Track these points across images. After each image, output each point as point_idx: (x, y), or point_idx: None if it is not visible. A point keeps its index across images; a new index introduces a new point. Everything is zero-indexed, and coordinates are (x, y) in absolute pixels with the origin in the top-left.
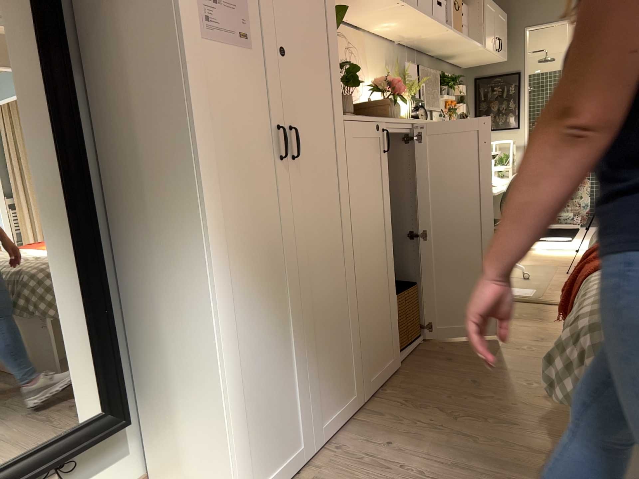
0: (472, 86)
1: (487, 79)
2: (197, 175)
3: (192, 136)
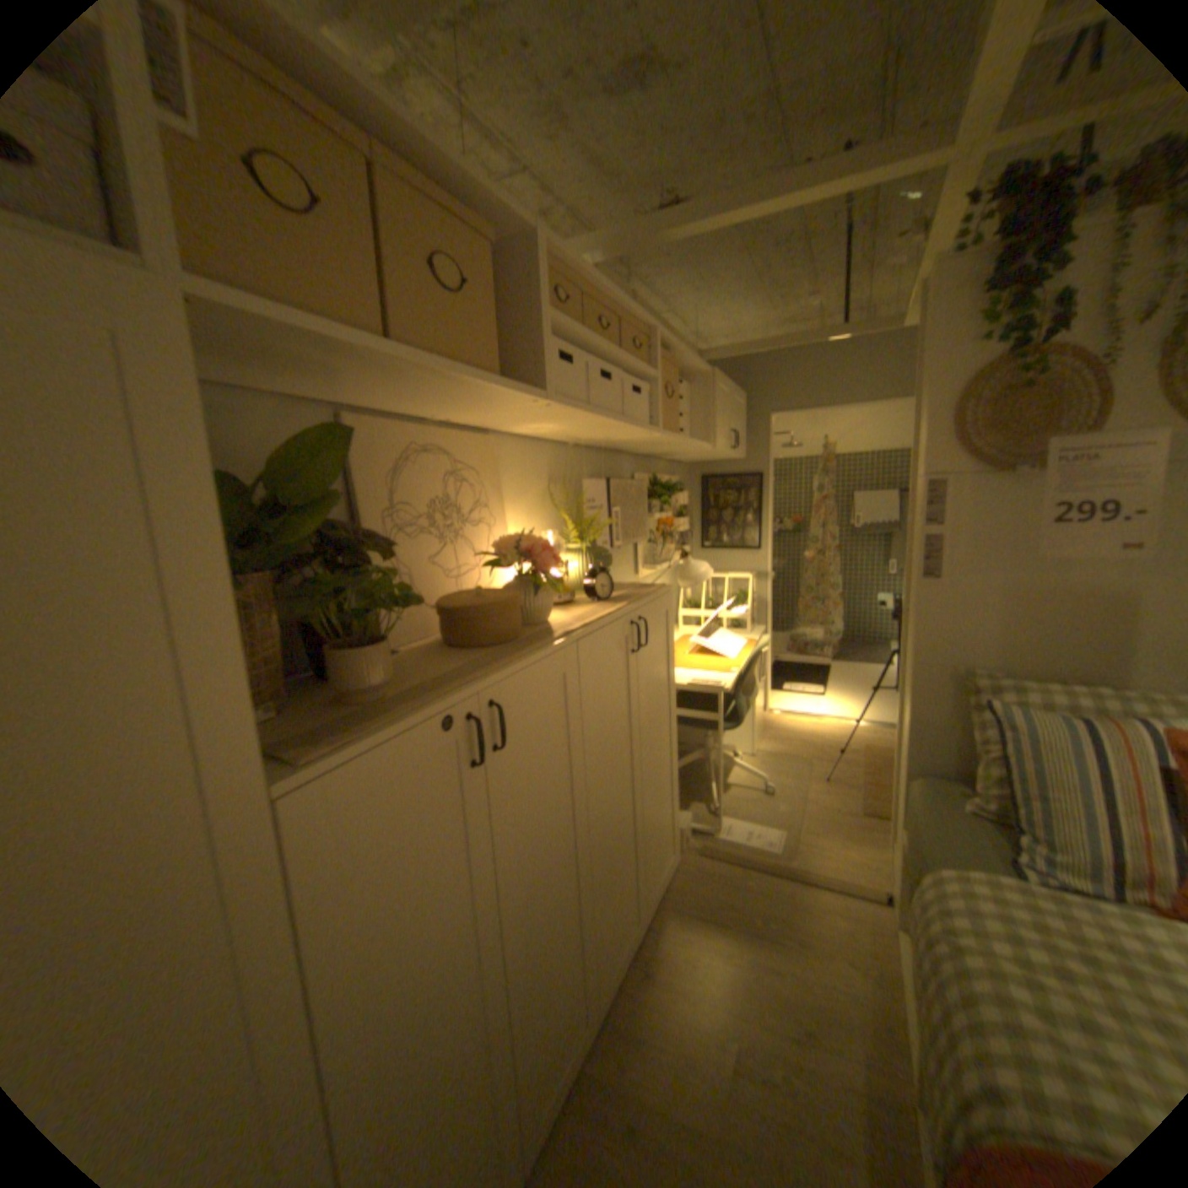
0: (698, 485)
1: (718, 477)
2: None
3: None
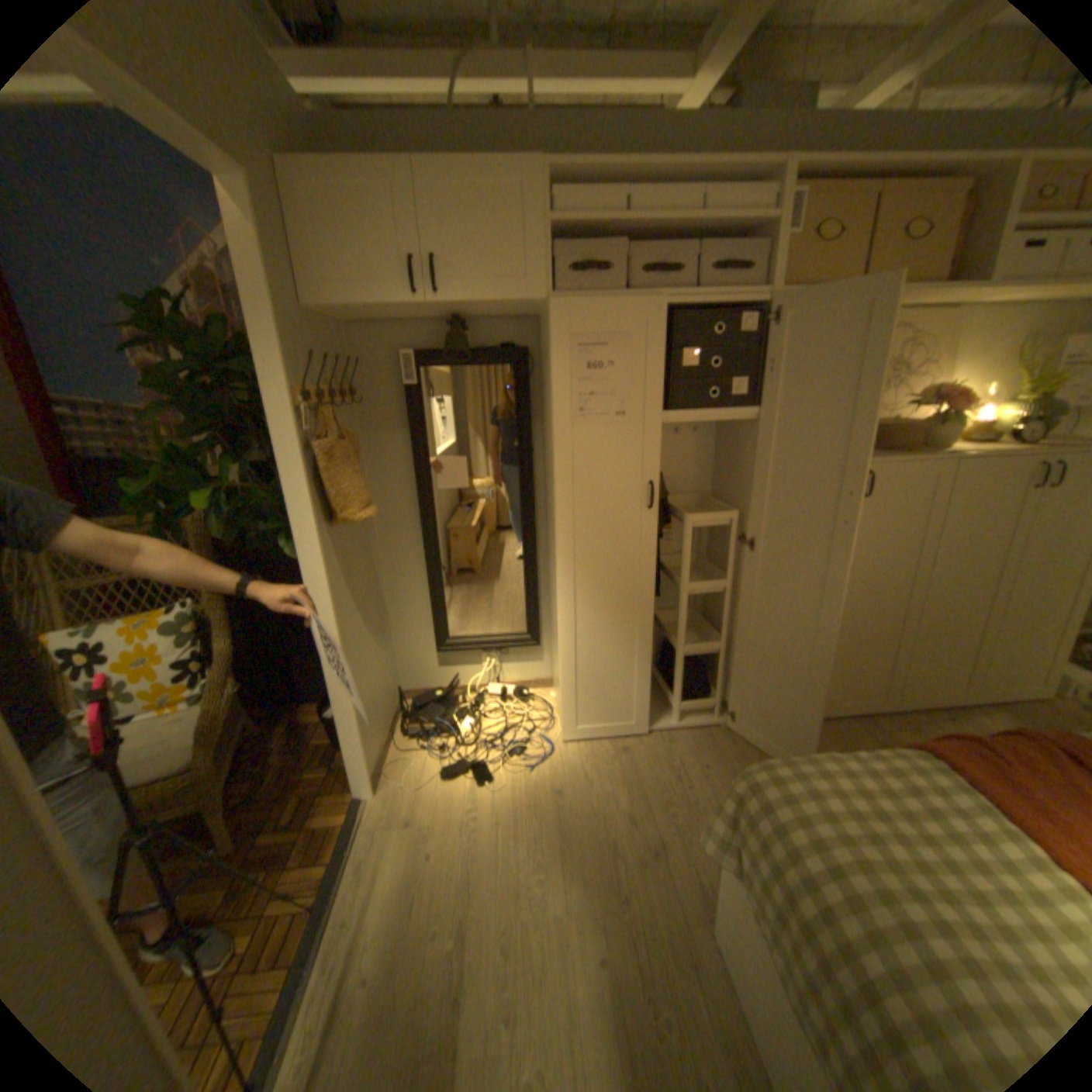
0: None
1: None
2: (557, 522)
3: (557, 496)
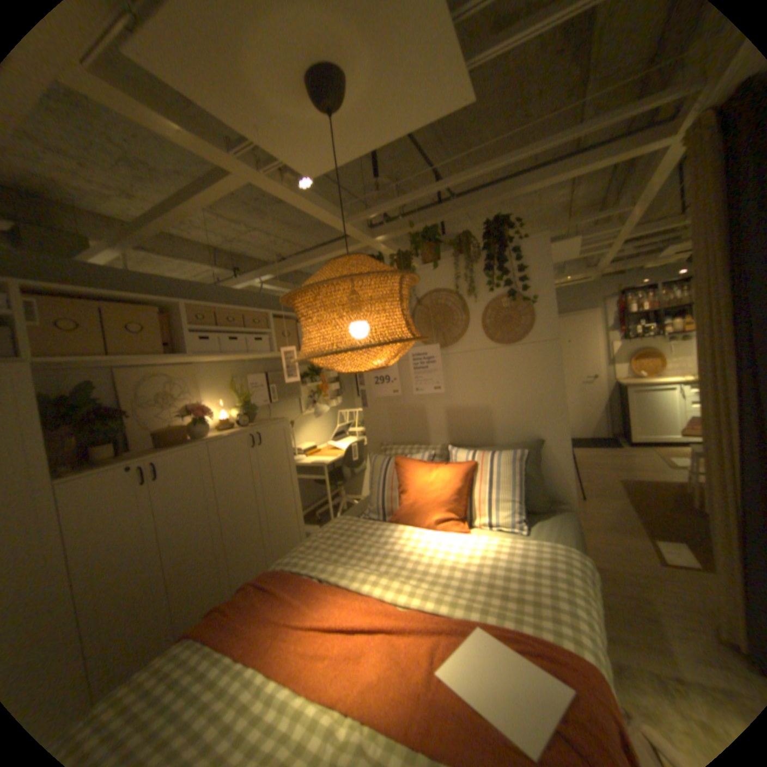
0: None
1: None
2: None
3: None
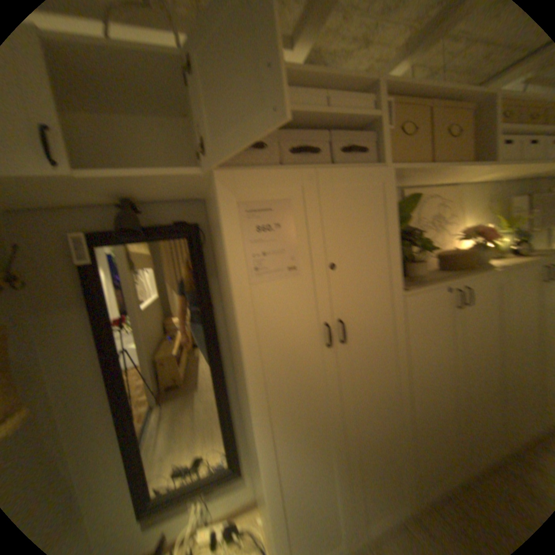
0: None
1: None
2: (249, 379)
3: (245, 354)
